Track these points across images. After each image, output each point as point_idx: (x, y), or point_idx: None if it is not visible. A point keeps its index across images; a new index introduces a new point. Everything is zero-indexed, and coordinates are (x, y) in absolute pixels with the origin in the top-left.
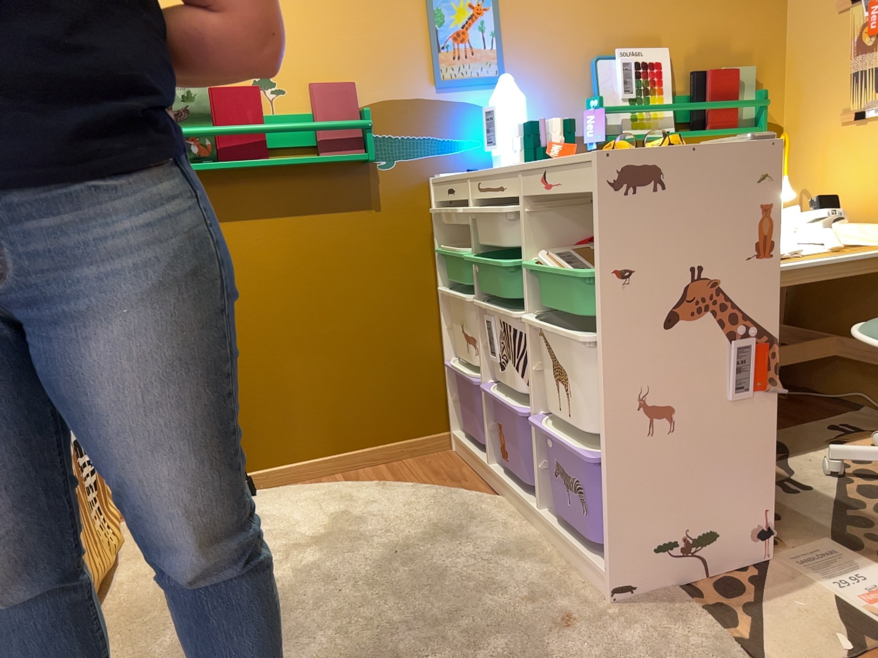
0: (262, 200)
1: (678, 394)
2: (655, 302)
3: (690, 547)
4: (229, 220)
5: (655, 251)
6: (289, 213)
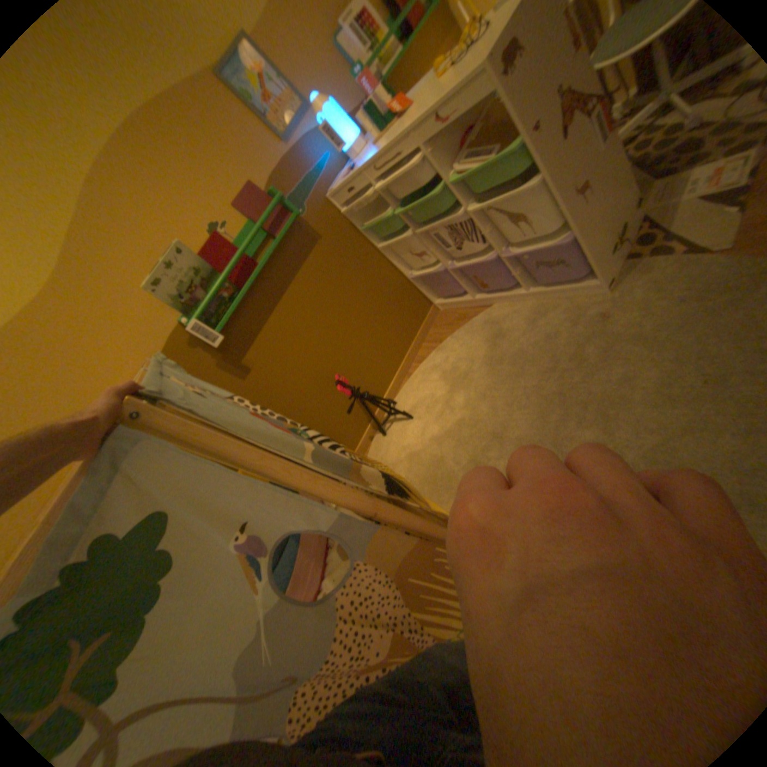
0: (274, 287)
1: (586, 166)
2: (555, 125)
3: (622, 235)
4: (272, 311)
5: (540, 93)
6: (290, 281)
